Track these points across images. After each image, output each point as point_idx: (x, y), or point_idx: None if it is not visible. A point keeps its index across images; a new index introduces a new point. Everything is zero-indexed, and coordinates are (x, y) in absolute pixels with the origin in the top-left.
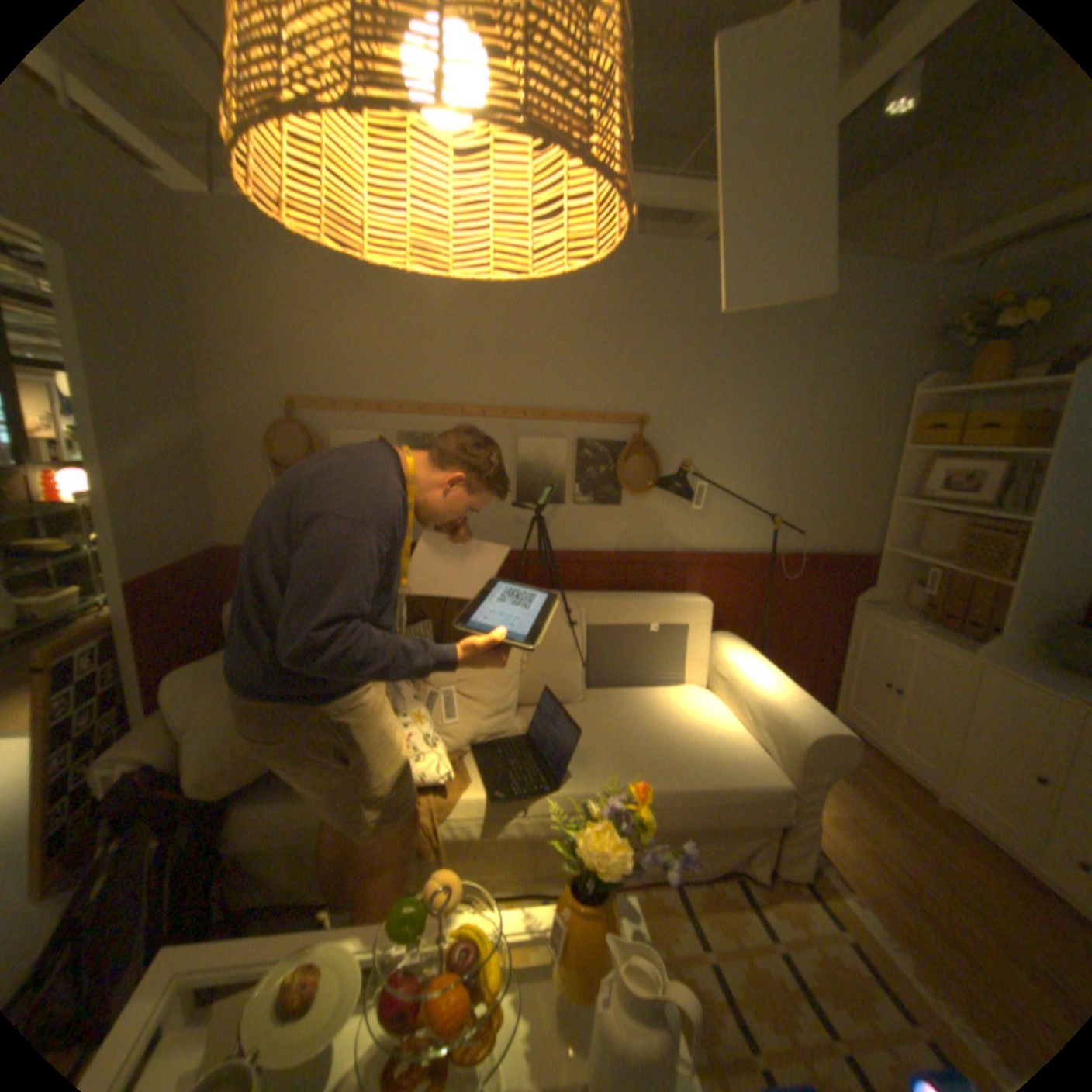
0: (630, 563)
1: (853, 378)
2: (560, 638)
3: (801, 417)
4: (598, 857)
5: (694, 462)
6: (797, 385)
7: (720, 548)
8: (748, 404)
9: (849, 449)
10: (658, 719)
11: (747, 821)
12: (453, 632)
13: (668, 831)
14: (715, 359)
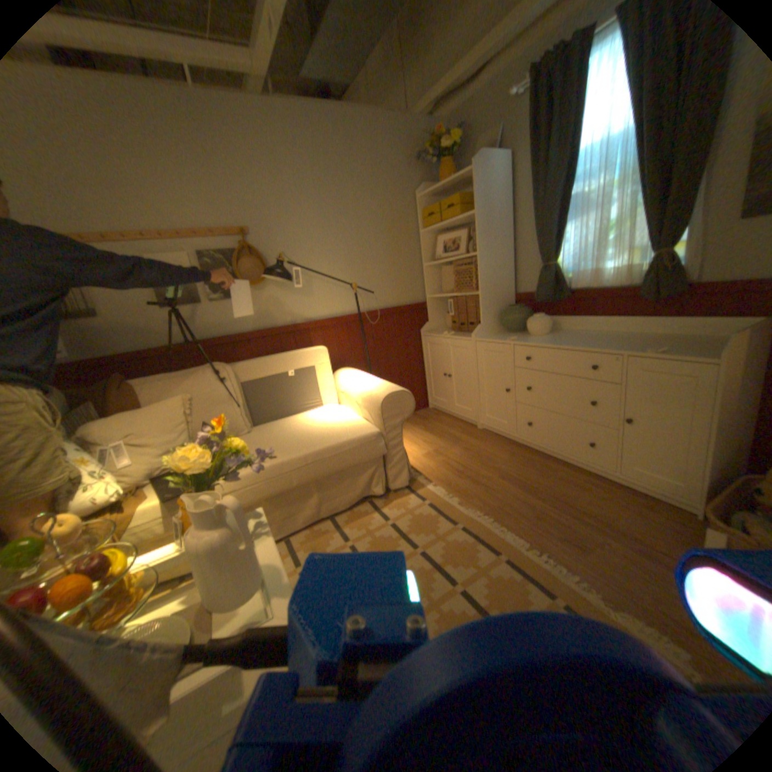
0: (266, 336)
1: (377, 189)
2: (212, 390)
3: (352, 218)
4: (178, 461)
5: (290, 257)
6: (343, 197)
7: (326, 315)
8: (315, 212)
9: (388, 236)
10: (298, 425)
11: (354, 458)
12: (115, 406)
13: (305, 481)
14: (282, 181)
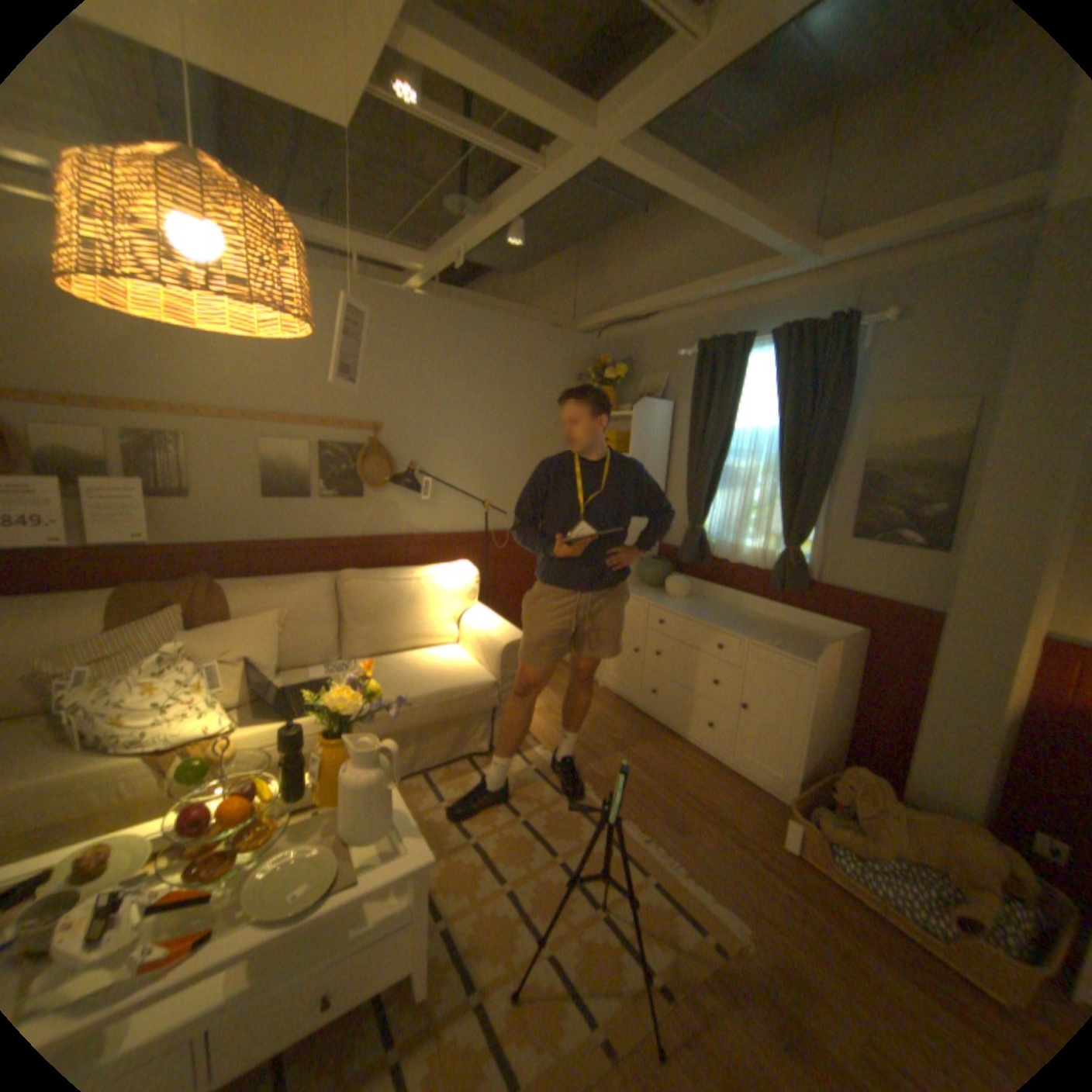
0: (375, 546)
1: (528, 405)
2: (312, 609)
3: (497, 430)
4: (336, 704)
5: (421, 463)
6: (491, 408)
7: (448, 530)
8: (457, 419)
9: (532, 454)
10: (402, 661)
11: (464, 709)
12: (203, 615)
13: (408, 729)
14: (429, 384)
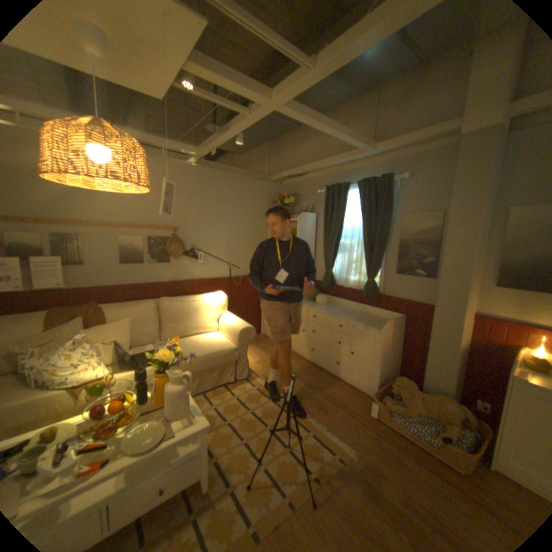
0: (175, 286)
1: (248, 216)
2: (146, 317)
3: (233, 229)
4: (161, 357)
5: (197, 245)
6: (231, 218)
7: (211, 277)
8: (214, 224)
9: (251, 239)
10: (190, 340)
11: (221, 361)
12: (92, 321)
13: (194, 372)
14: (200, 207)
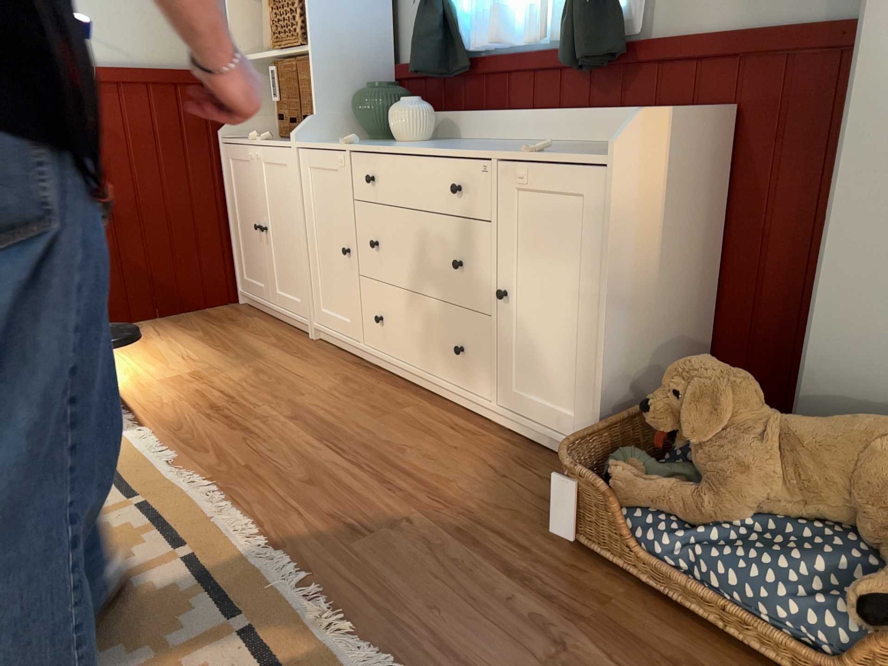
0: None
1: None
2: None
3: None
4: None
5: None
6: None
7: None
8: None
9: None
10: None
11: None
12: None
13: None
14: None
